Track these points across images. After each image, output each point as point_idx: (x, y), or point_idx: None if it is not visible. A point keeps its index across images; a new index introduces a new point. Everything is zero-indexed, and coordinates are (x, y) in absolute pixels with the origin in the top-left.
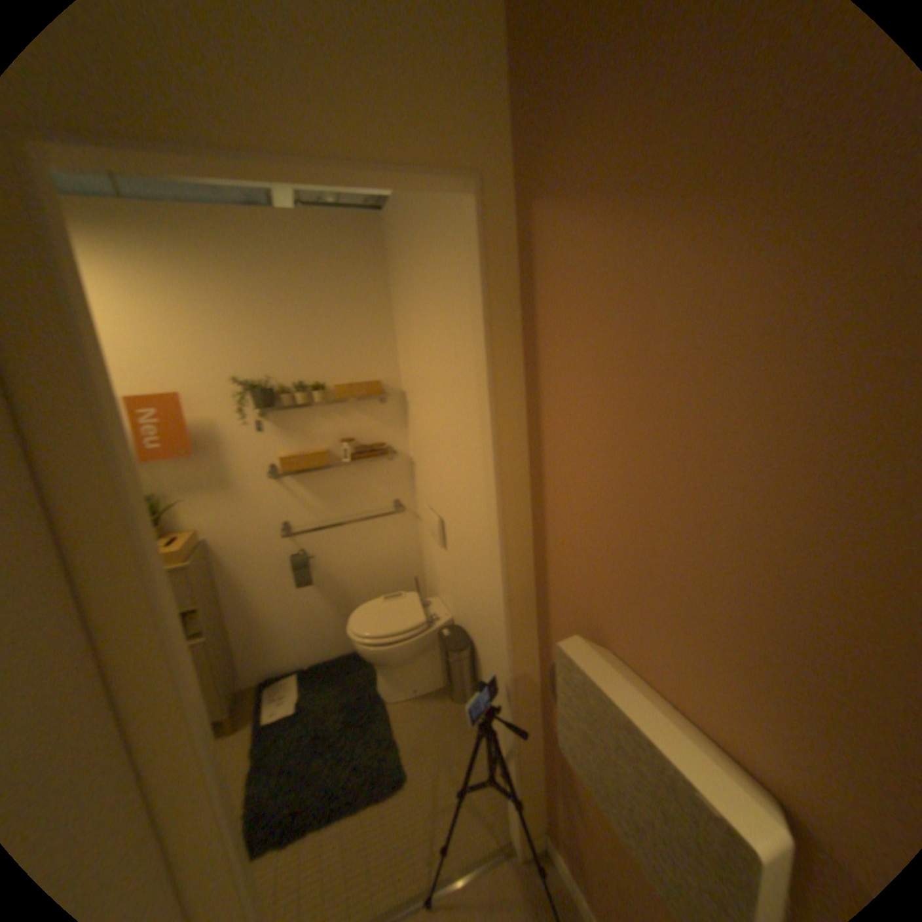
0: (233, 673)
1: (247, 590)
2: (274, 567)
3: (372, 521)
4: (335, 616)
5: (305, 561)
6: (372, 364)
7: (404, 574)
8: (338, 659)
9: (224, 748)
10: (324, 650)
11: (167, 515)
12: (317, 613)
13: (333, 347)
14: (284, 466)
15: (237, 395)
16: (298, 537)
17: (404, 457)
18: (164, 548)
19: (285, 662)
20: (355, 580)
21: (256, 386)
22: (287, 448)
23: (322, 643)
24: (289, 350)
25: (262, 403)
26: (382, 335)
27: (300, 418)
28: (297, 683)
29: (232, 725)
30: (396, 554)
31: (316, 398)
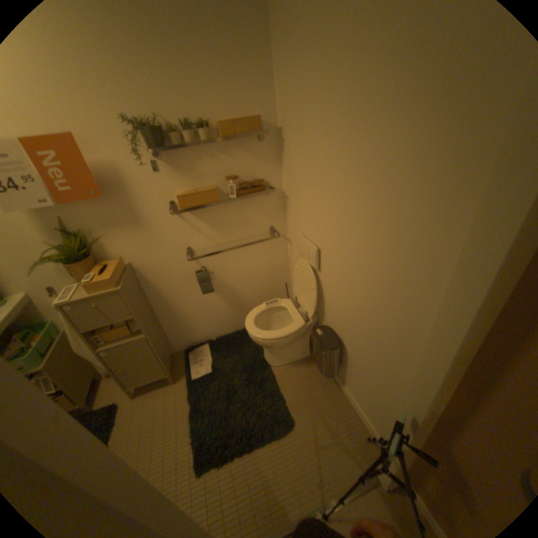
0: (166, 346)
1: (166, 296)
2: (183, 279)
3: (252, 244)
4: (229, 308)
5: (206, 276)
6: (248, 96)
7: (275, 279)
8: (233, 333)
9: (170, 393)
10: (223, 328)
11: (93, 246)
12: (217, 307)
13: (210, 77)
14: (179, 202)
15: (126, 133)
16: (198, 258)
17: (276, 190)
18: (95, 276)
19: (199, 336)
20: (241, 285)
21: (141, 123)
22: (179, 185)
23: (222, 324)
24: (167, 80)
25: (150, 141)
26: (257, 60)
27: (187, 156)
28: (209, 350)
29: (171, 378)
30: (270, 266)
31: (199, 135)
